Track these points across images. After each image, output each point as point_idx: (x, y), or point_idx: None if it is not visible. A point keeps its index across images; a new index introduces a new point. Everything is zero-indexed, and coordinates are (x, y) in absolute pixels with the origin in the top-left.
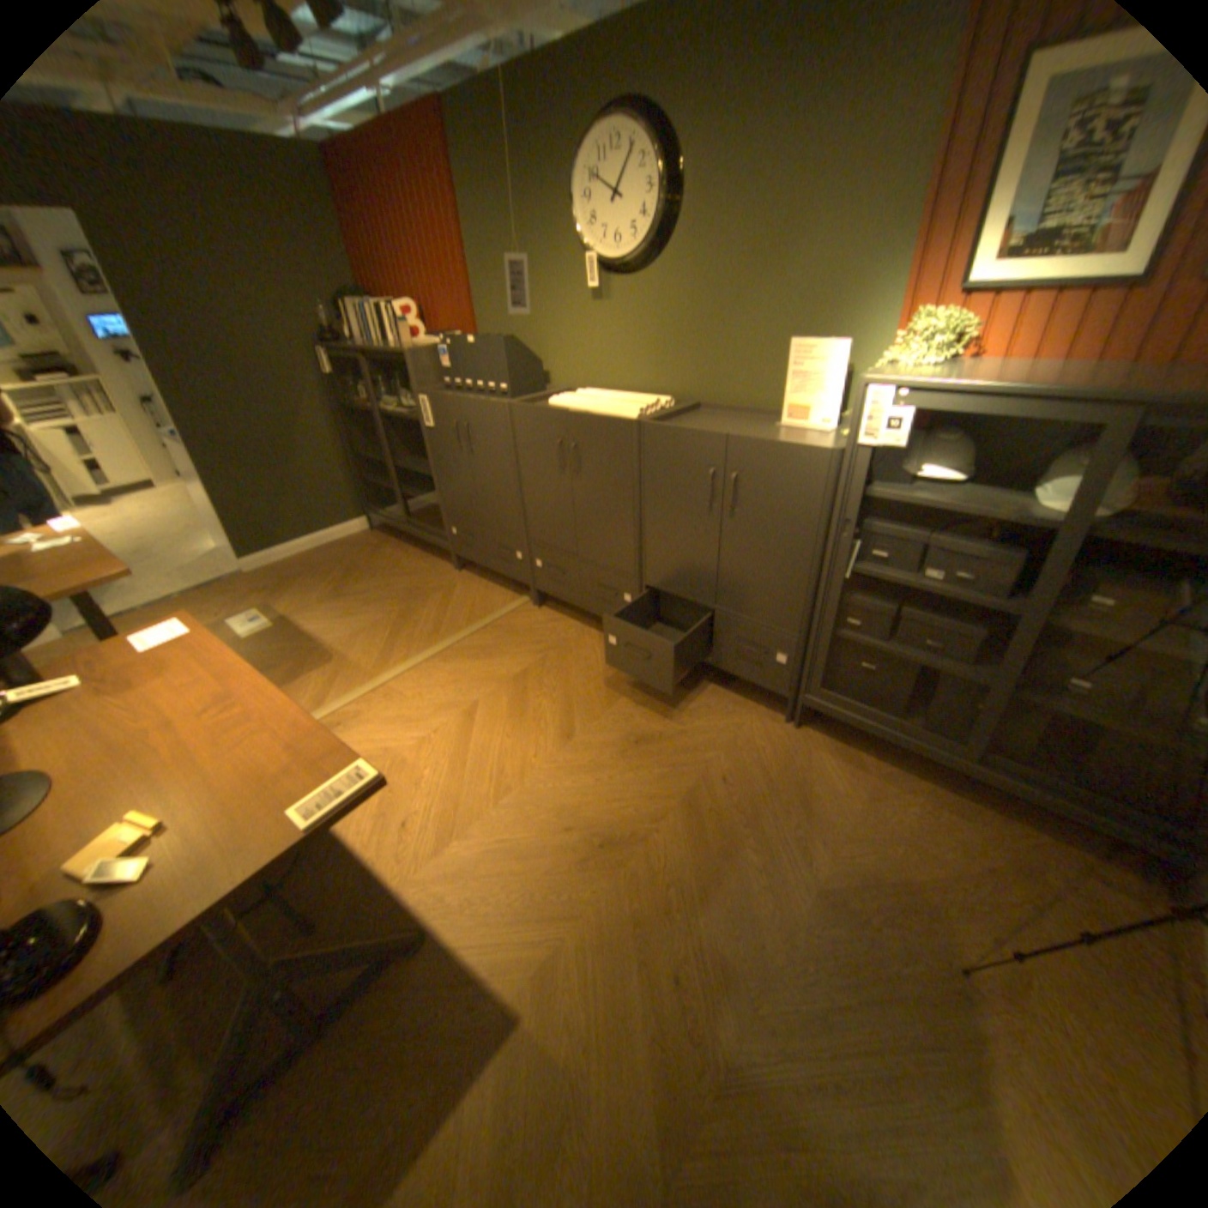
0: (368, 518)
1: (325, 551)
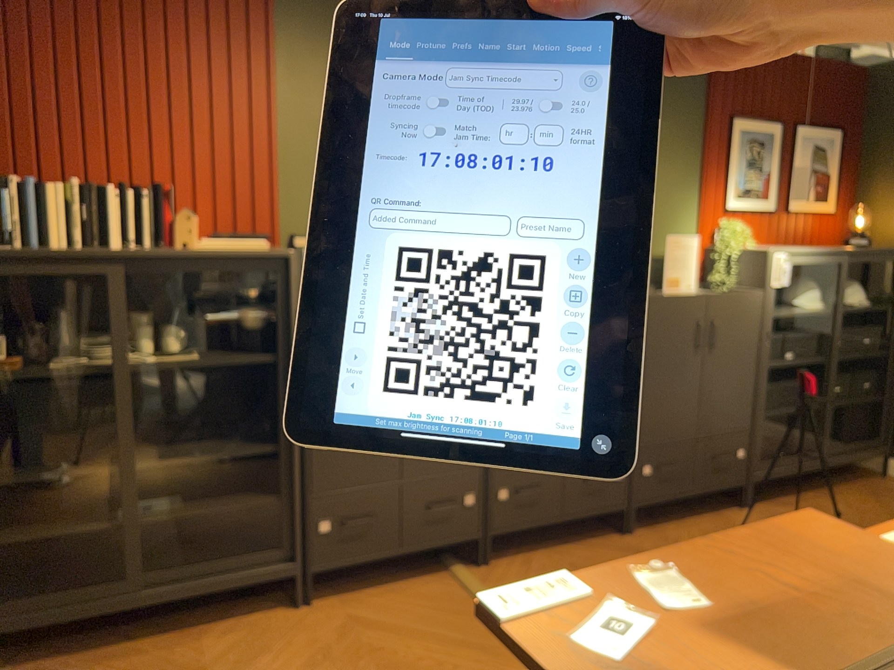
0: None
1: None
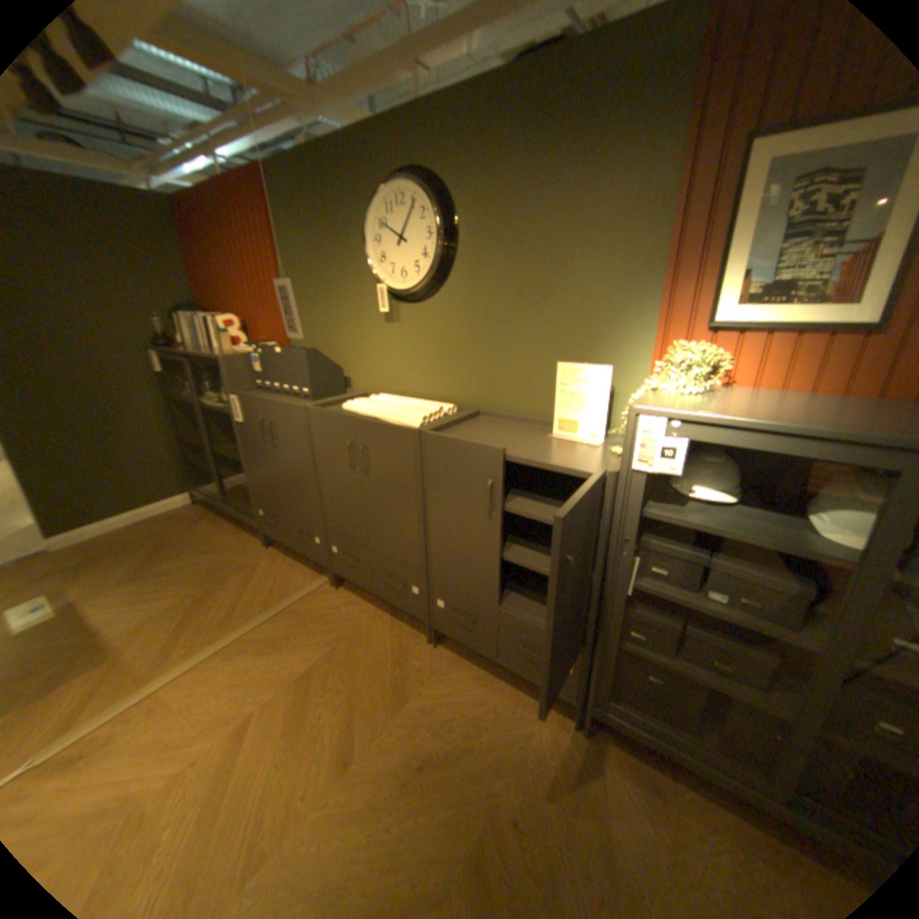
0: (188, 494)
1: (140, 527)
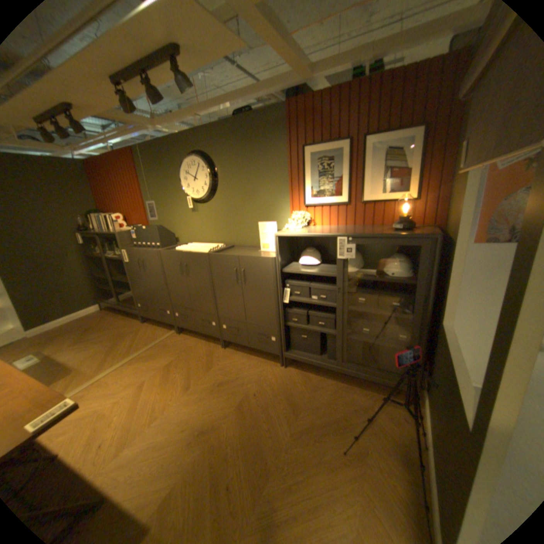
0: (99, 305)
1: (74, 322)
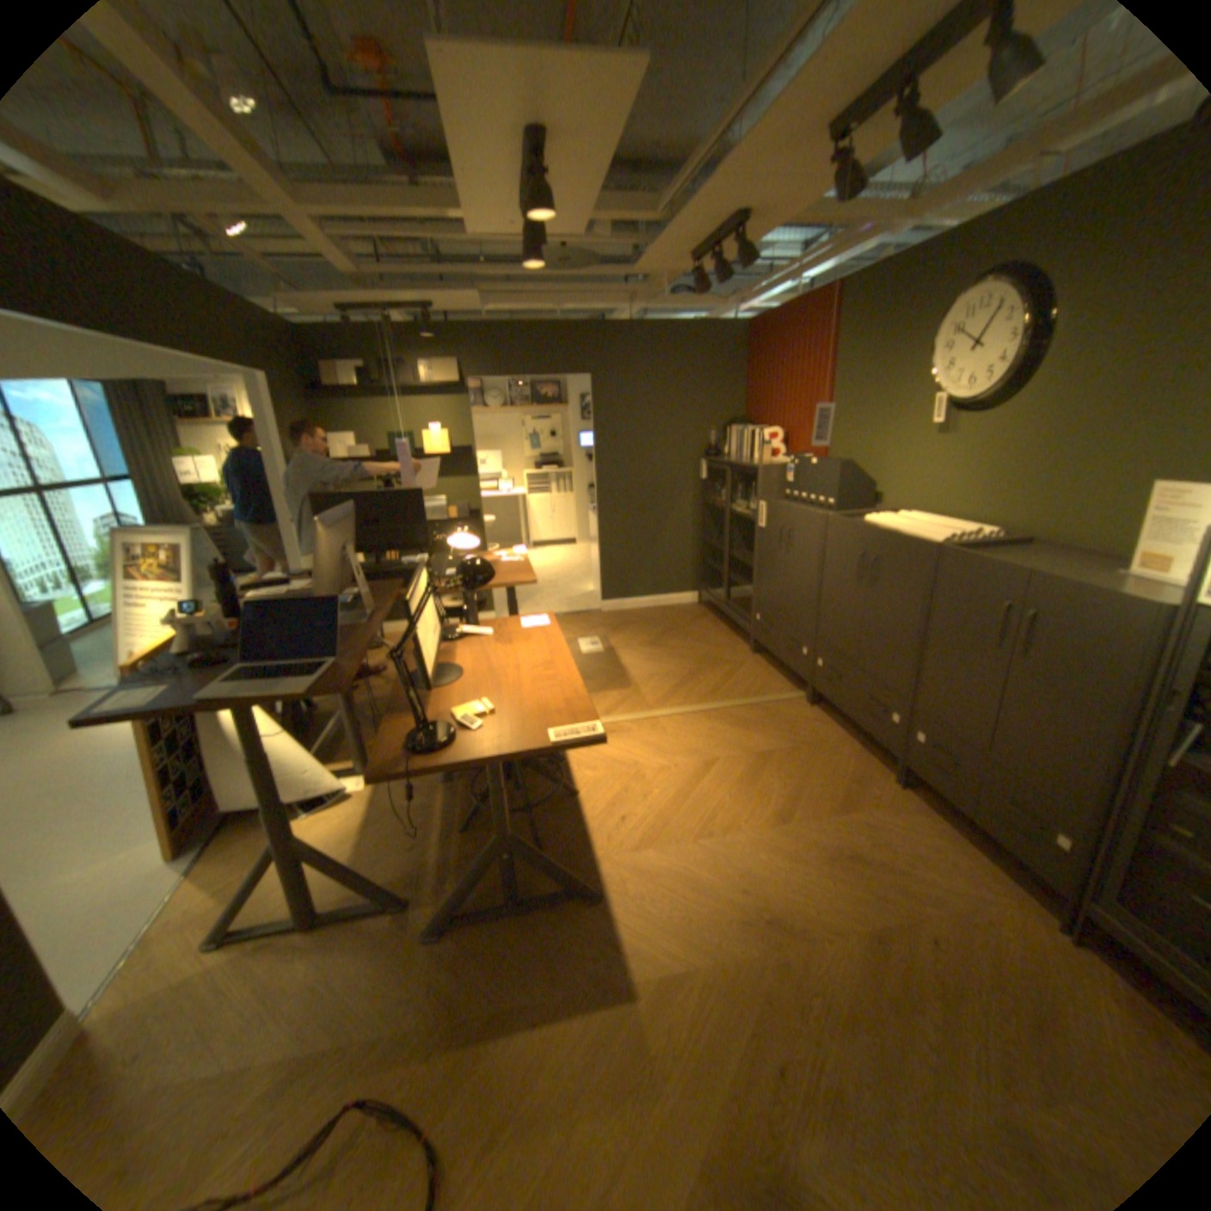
0: (698, 593)
1: (658, 610)
